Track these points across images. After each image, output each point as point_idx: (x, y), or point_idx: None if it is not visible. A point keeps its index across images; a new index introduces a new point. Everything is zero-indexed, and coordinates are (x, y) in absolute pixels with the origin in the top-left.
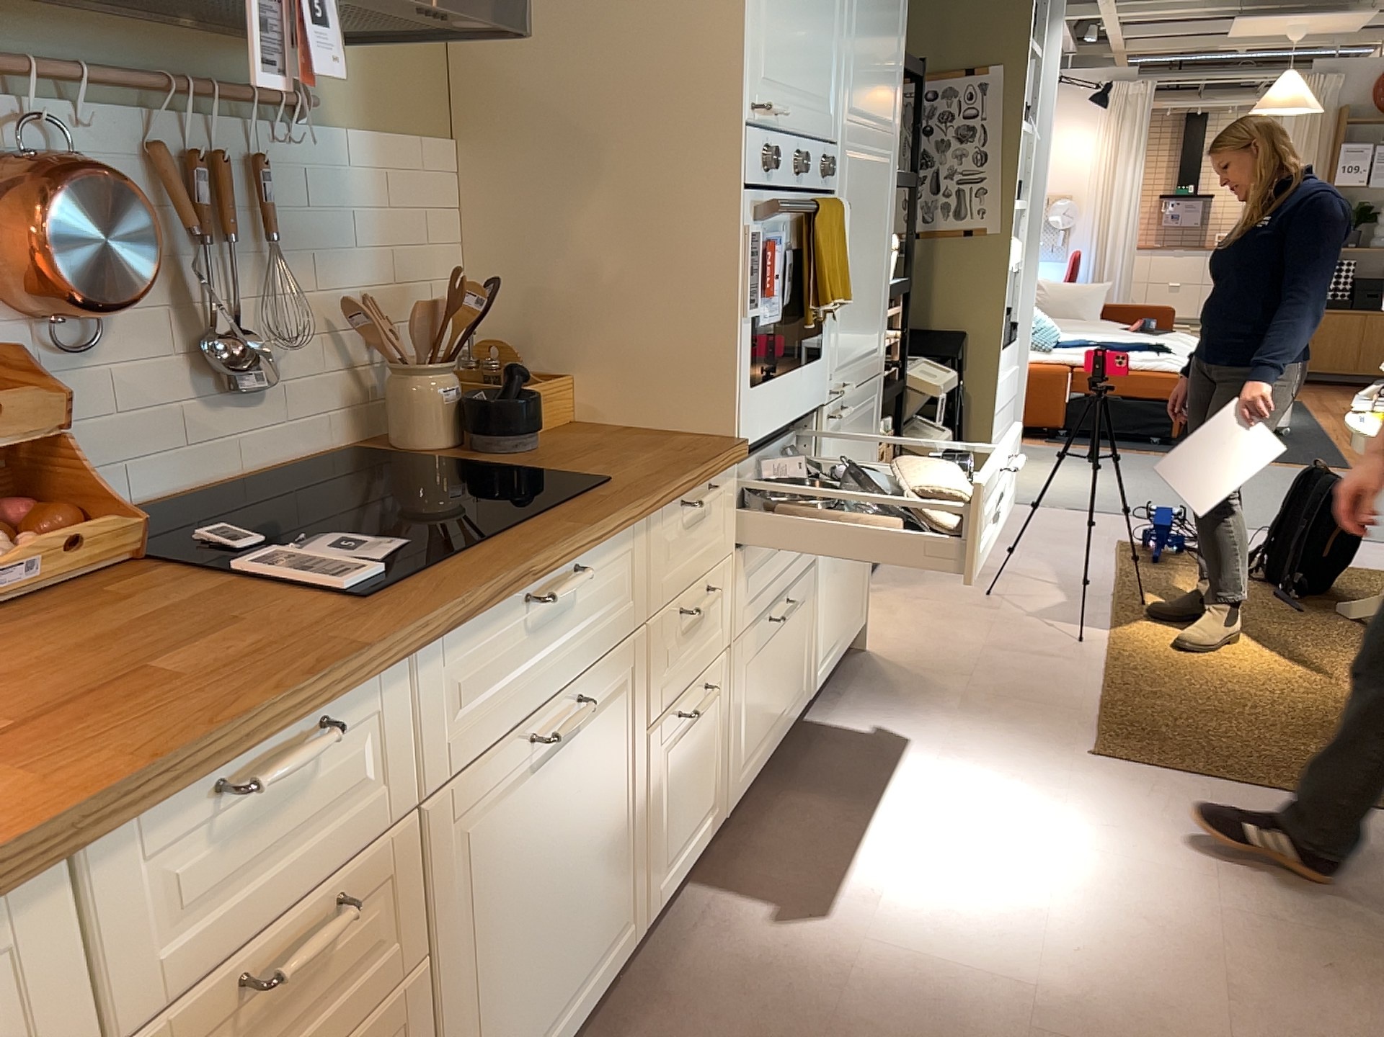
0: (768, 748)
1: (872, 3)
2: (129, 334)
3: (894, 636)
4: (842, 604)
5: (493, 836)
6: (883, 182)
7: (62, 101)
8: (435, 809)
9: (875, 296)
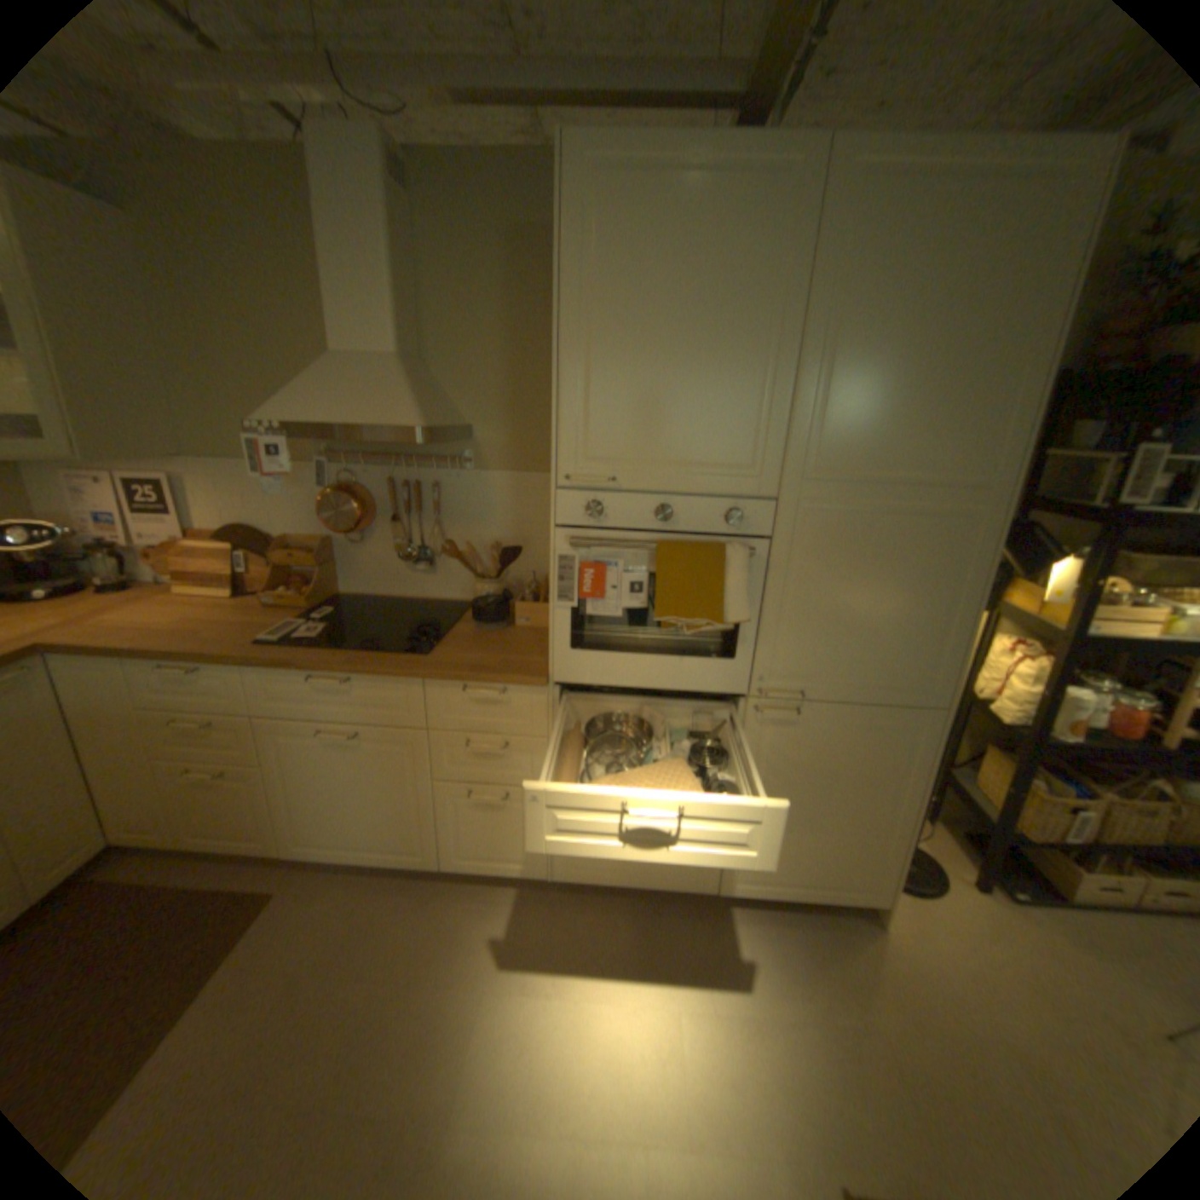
0: (622, 881)
1: (884, 367)
2: (378, 541)
3: (938, 951)
4: (805, 863)
5: (296, 753)
6: (933, 533)
7: (359, 465)
8: (260, 724)
9: (908, 636)
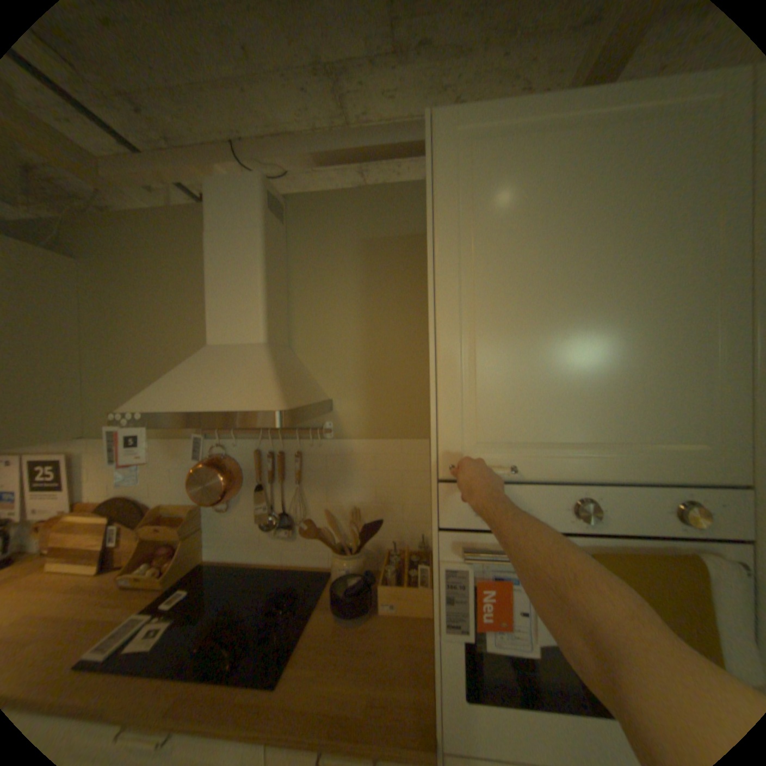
0: None
1: None
2: (244, 508)
3: None
4: None
5: None
6: None
7: (231, 439)
8: None
9: None
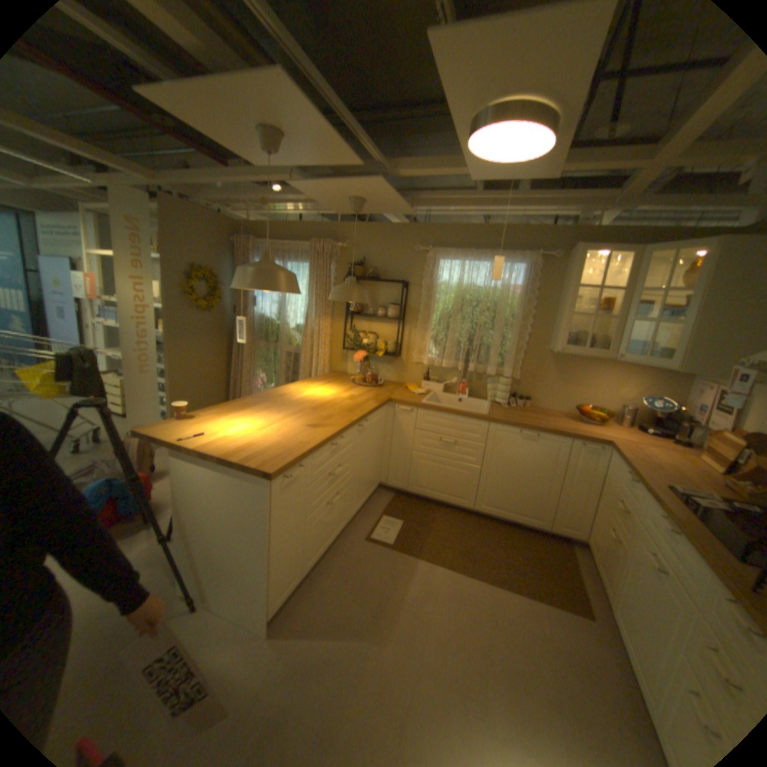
0: None
1: None
2: None
3: None
4: None
5: (644, 559)
6: None
7: None
8: (642, 530)
9: None
